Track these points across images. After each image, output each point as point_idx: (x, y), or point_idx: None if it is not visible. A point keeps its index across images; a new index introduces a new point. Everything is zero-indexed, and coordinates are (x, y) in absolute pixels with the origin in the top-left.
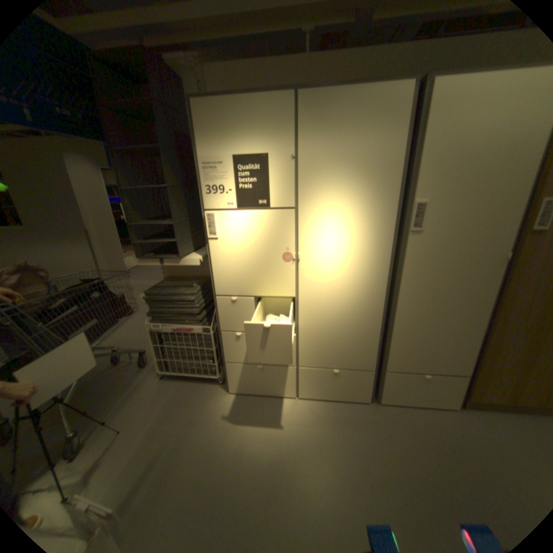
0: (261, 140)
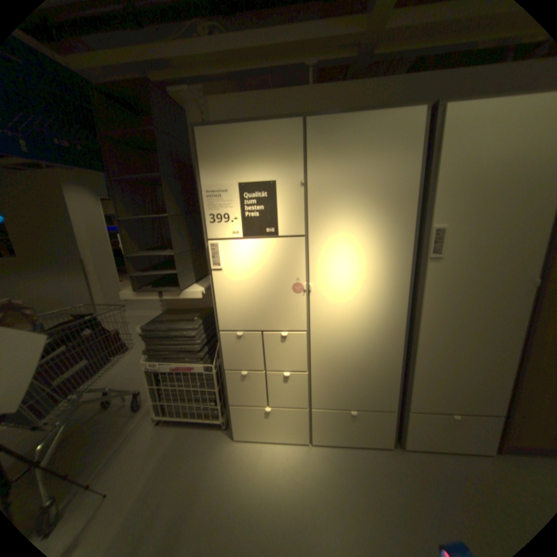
0: (269, 168)
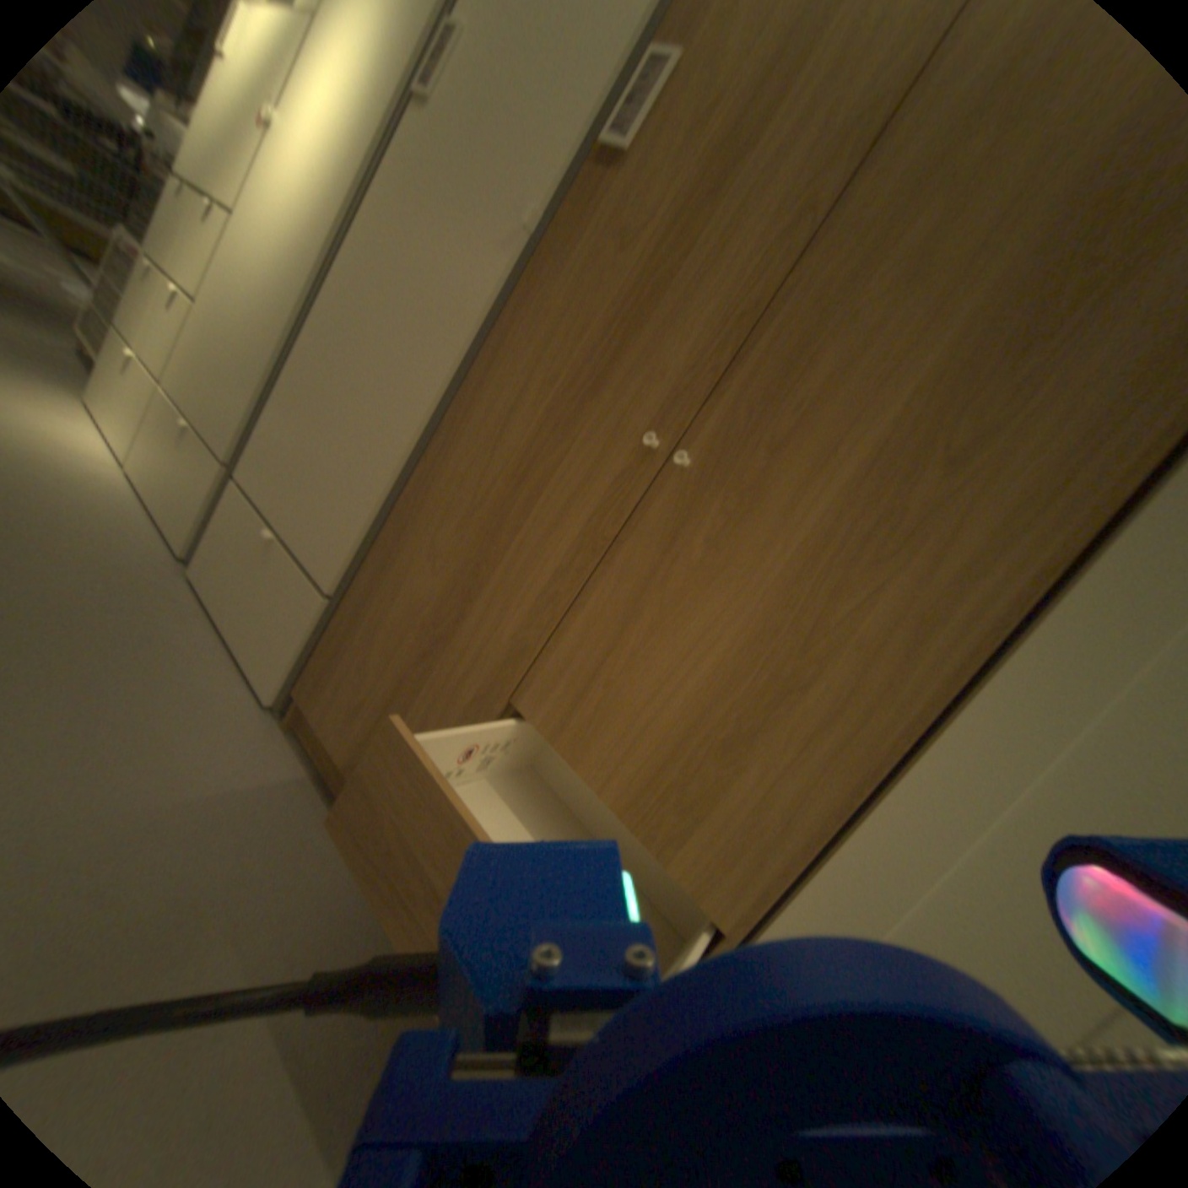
0: None
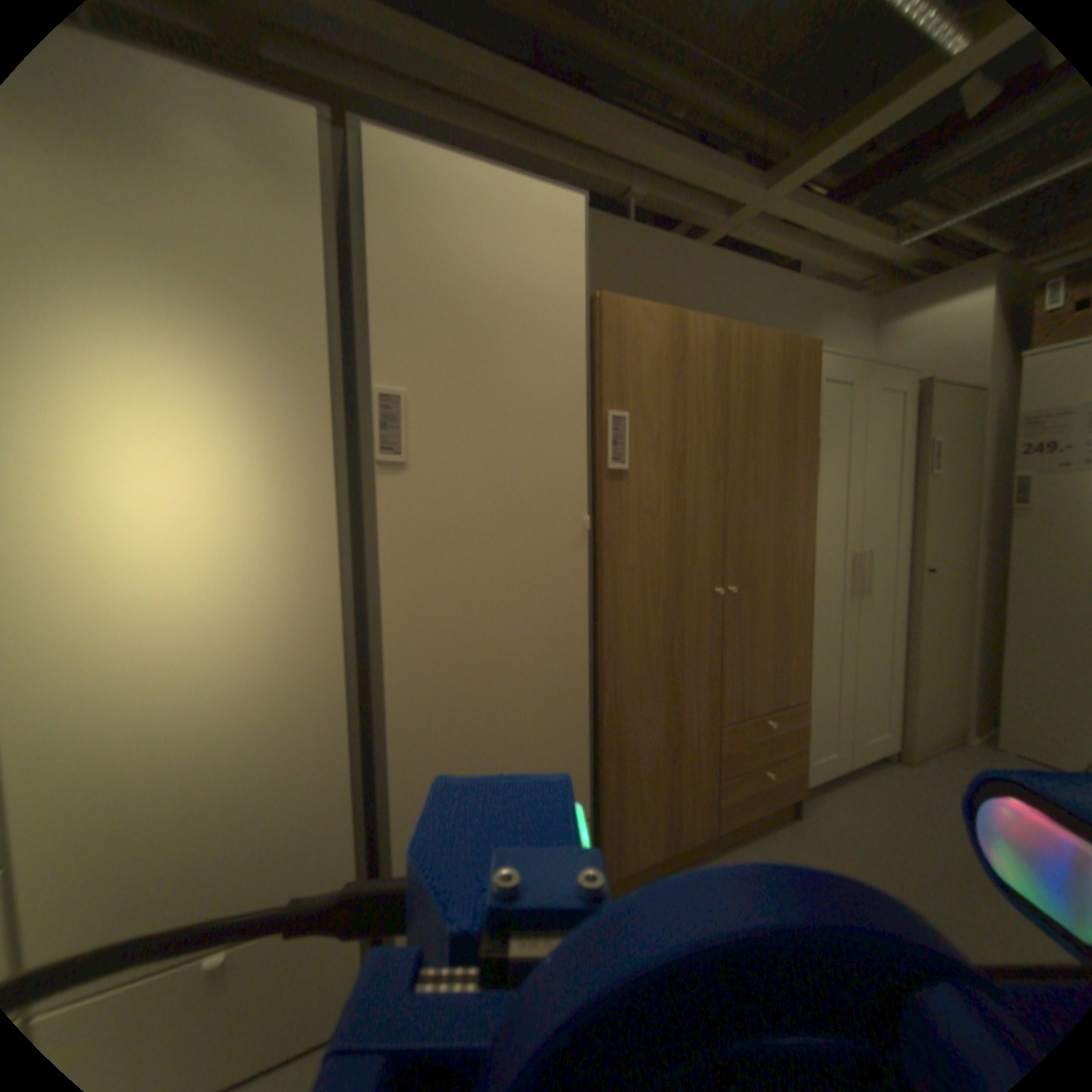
0: None
